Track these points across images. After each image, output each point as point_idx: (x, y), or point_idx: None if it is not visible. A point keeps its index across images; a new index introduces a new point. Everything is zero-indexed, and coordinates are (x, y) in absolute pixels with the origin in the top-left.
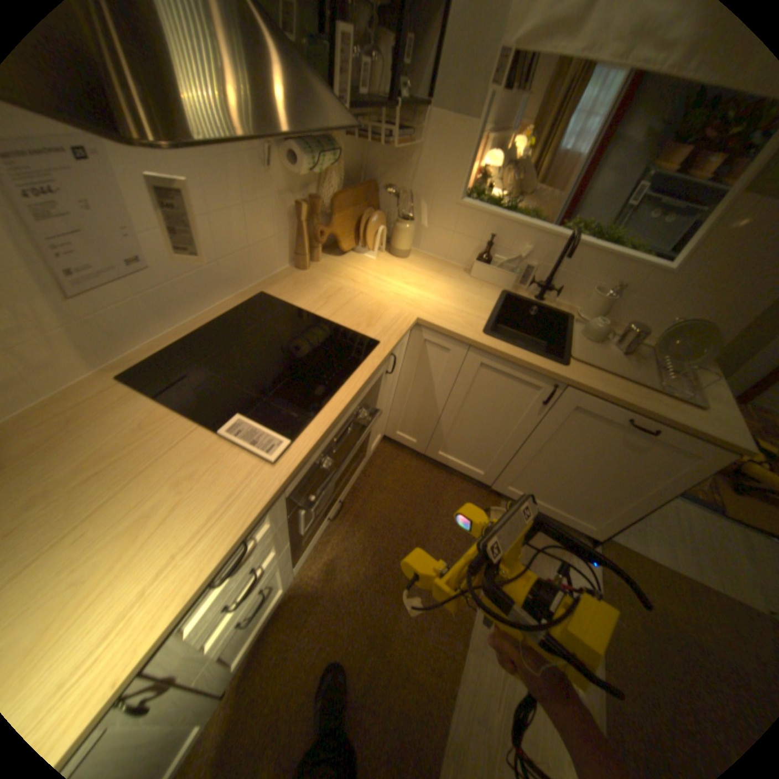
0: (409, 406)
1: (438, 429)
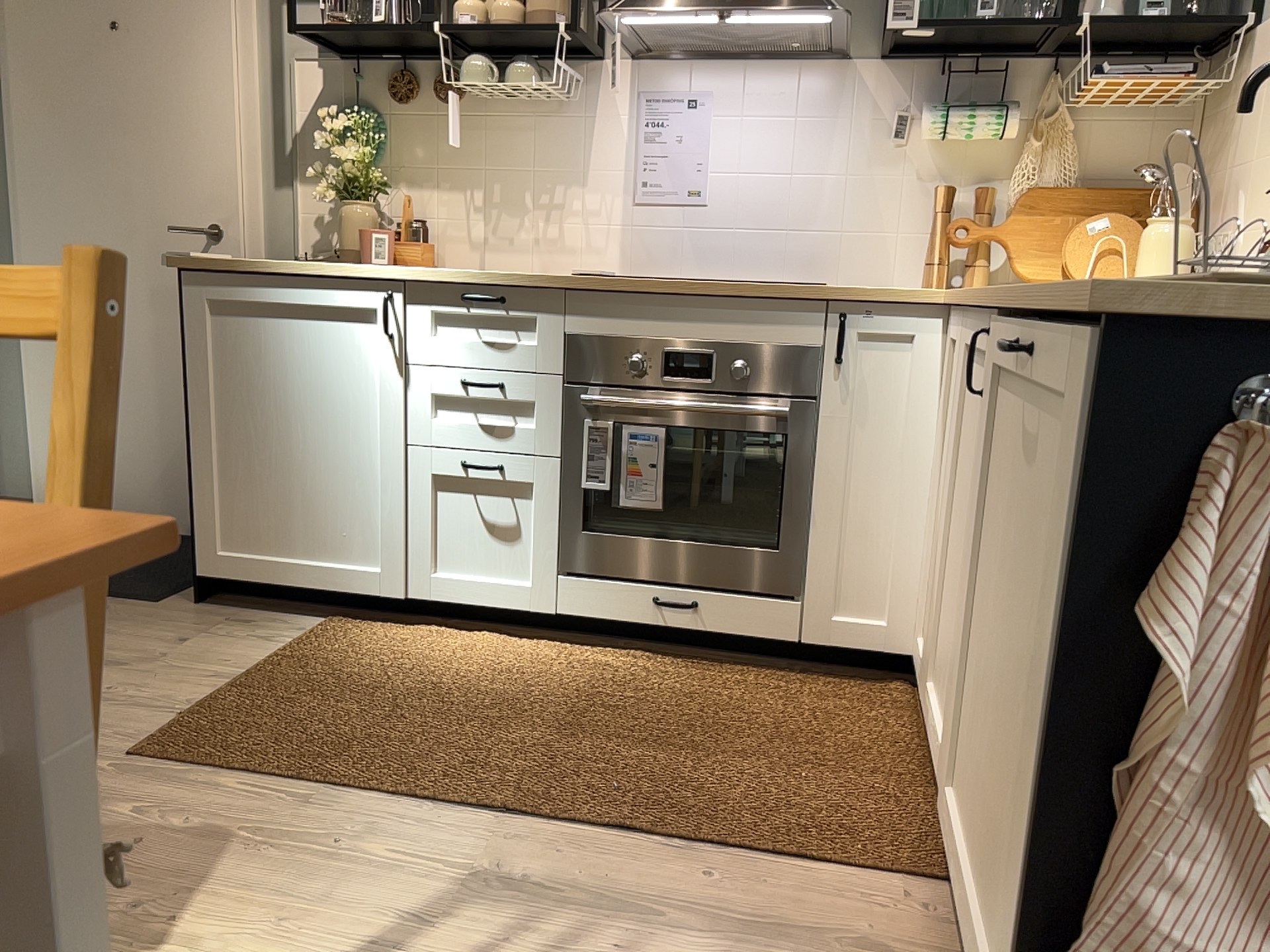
0: (937, 545)
1: (938, 593)
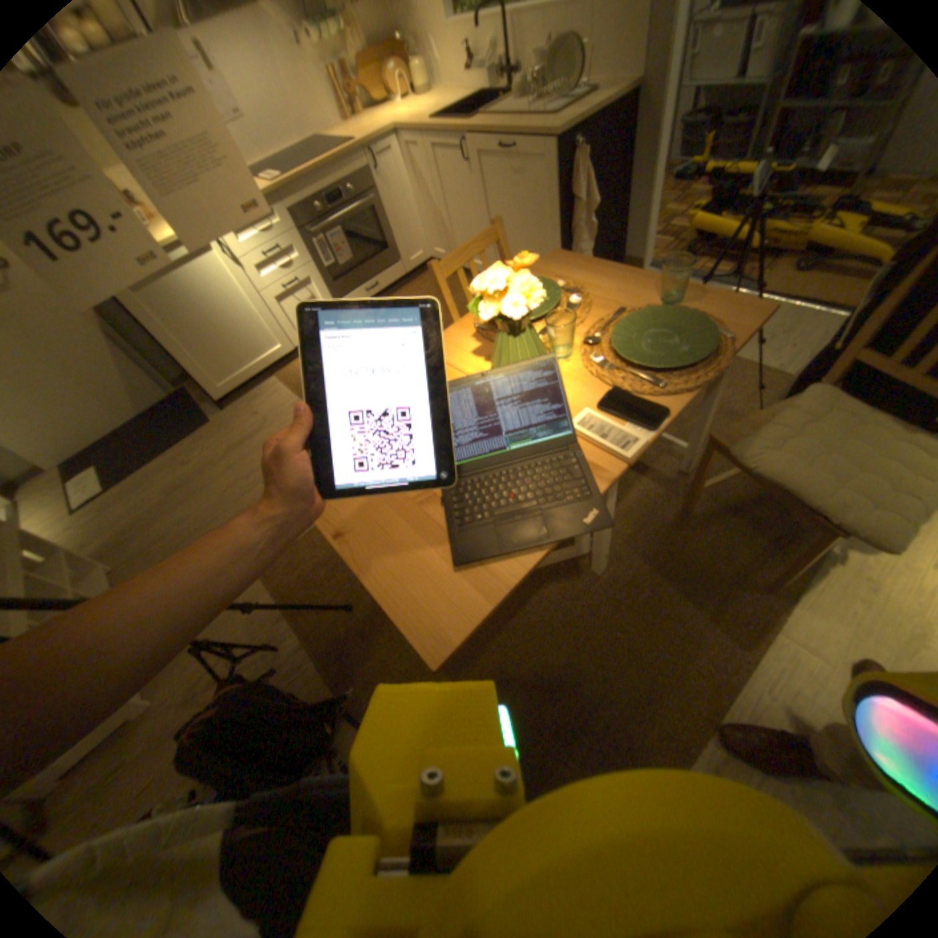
0: (430, 214)
1: (448, 227)
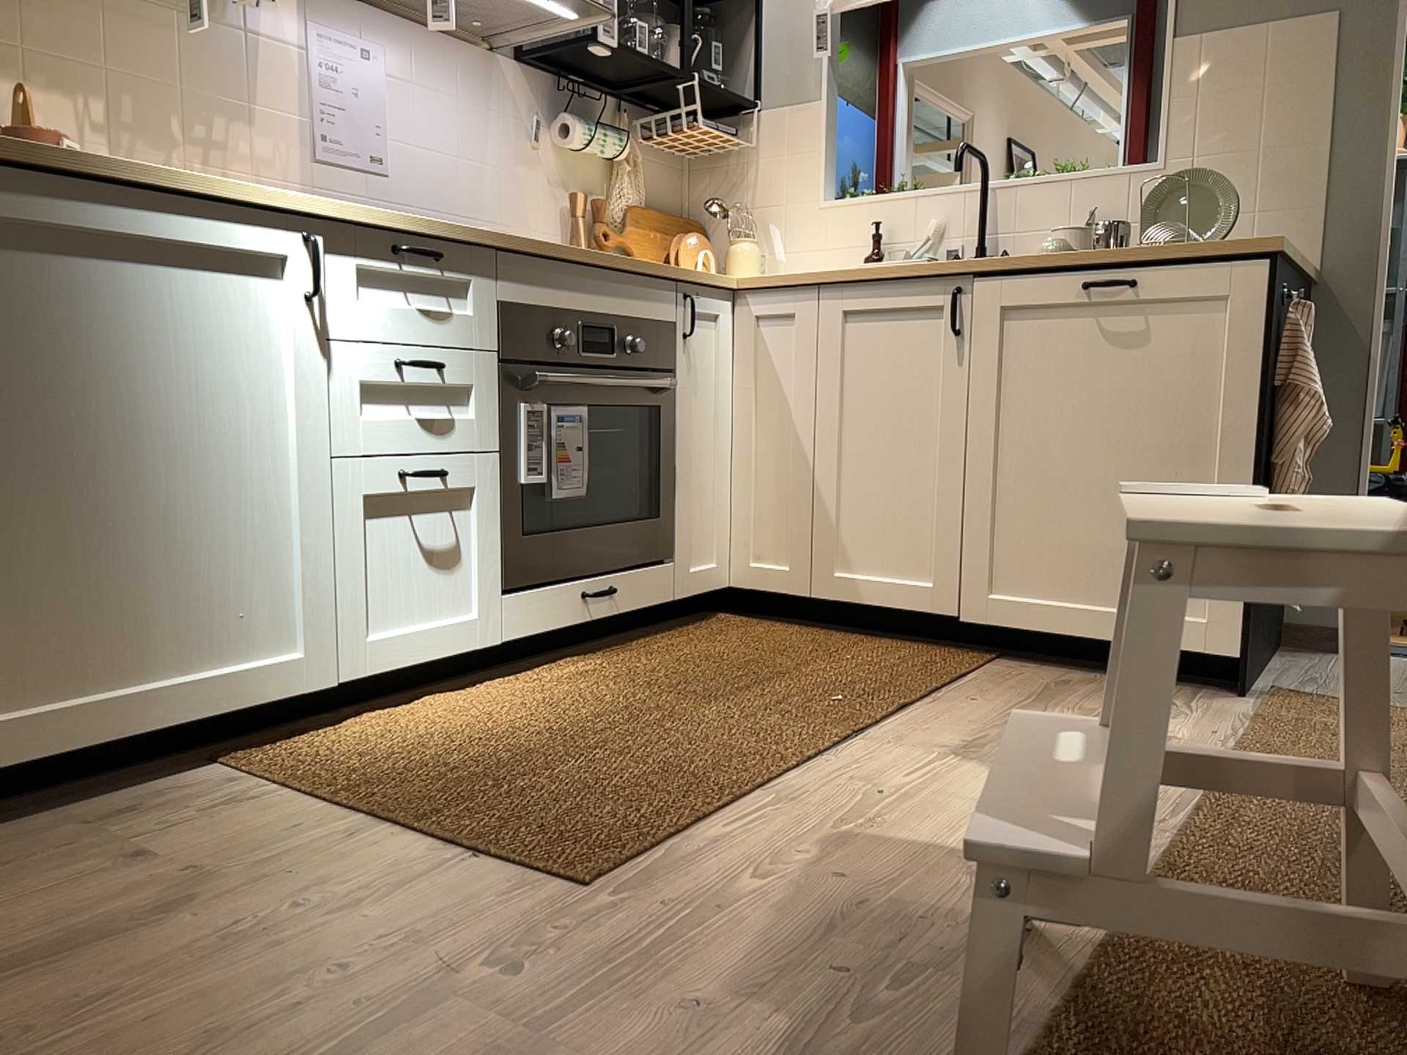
0: (762, 480)
1: (822, 503)
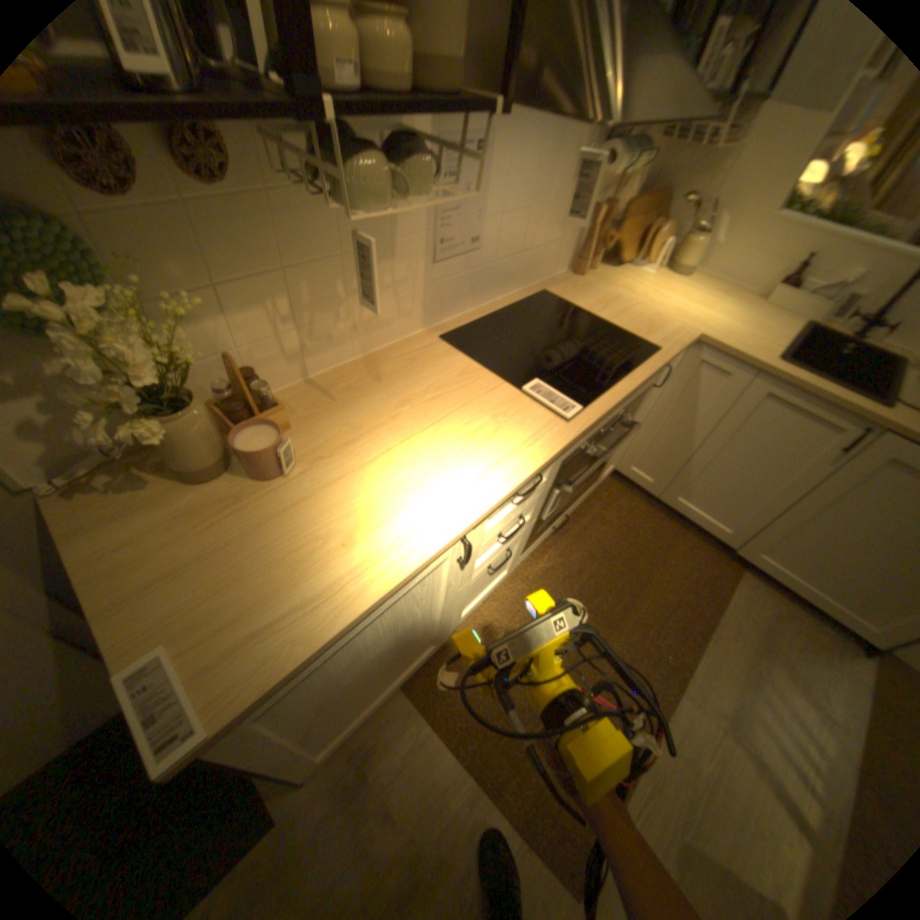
0: (656, 438)
1: (687, 469)
